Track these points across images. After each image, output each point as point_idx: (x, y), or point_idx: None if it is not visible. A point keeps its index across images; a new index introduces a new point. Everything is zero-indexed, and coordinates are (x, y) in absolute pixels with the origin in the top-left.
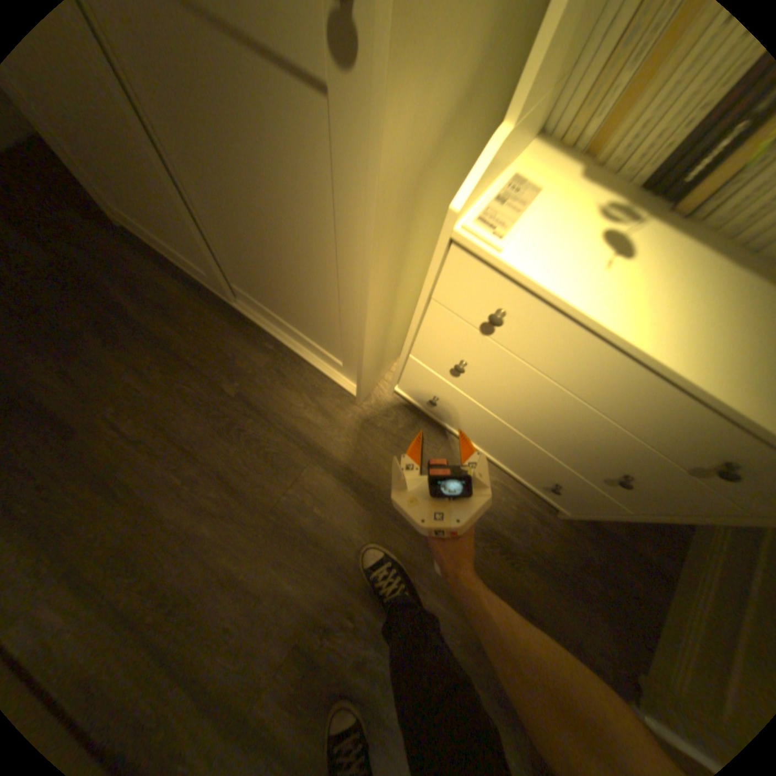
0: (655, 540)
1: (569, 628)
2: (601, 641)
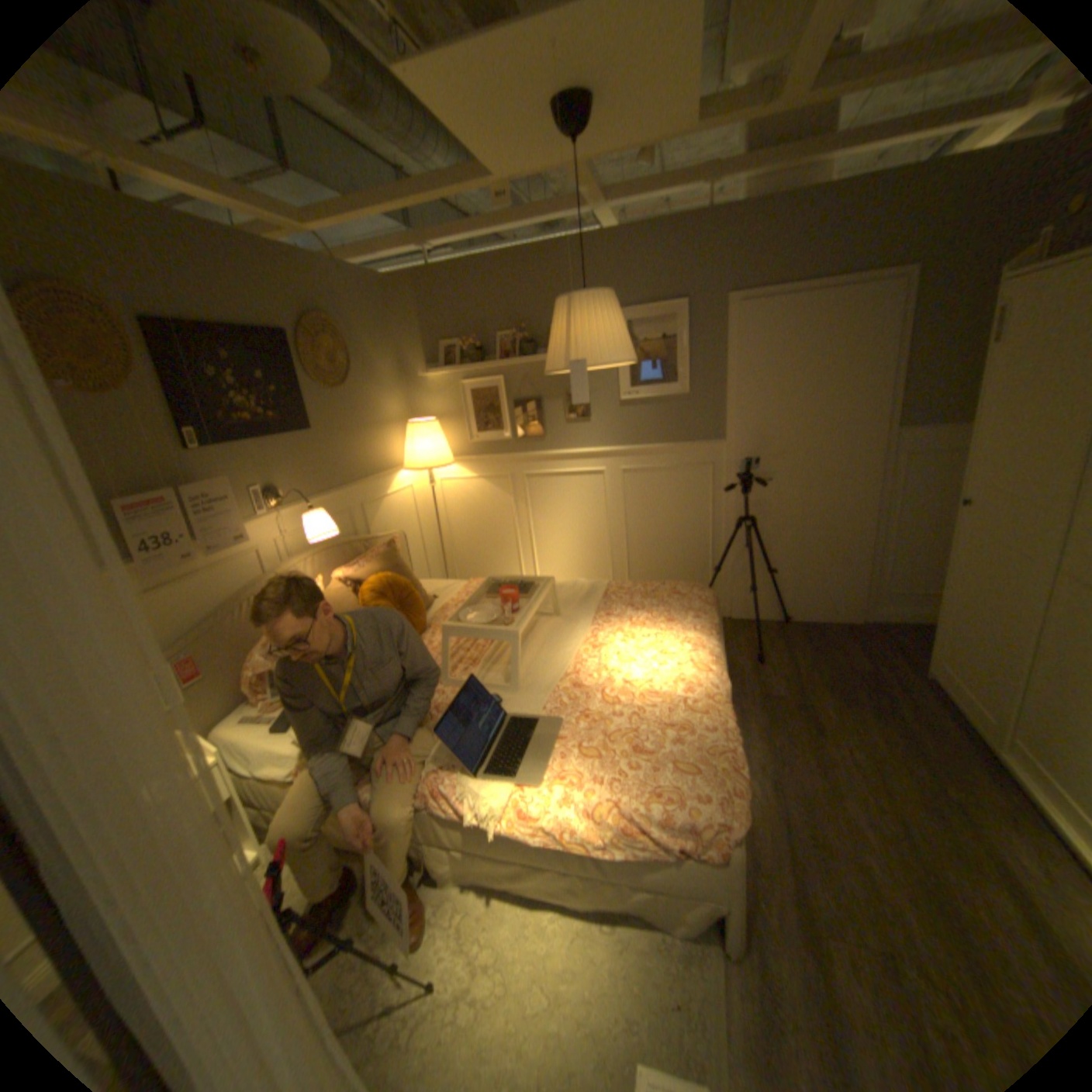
0: None
1: None
2: None
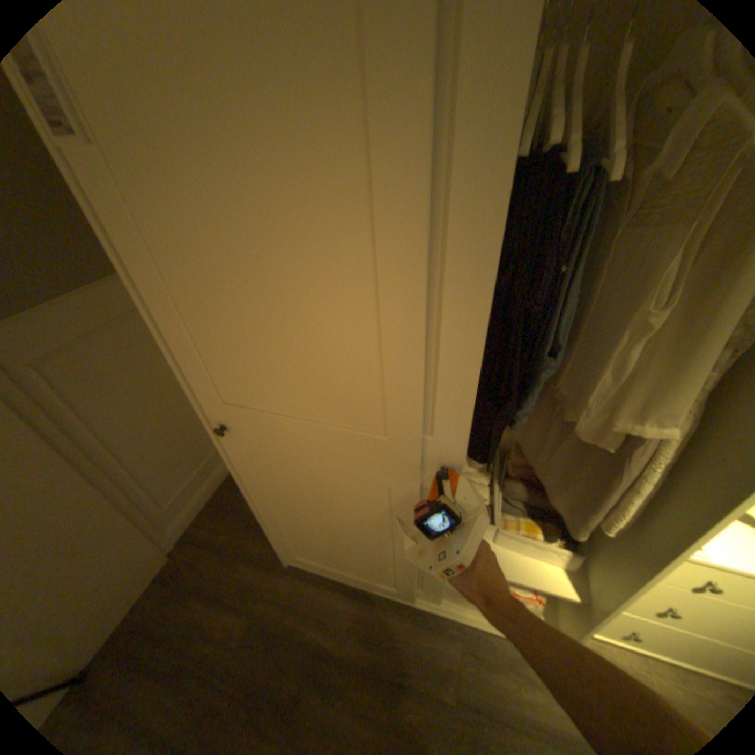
0: None
1: None
2: None
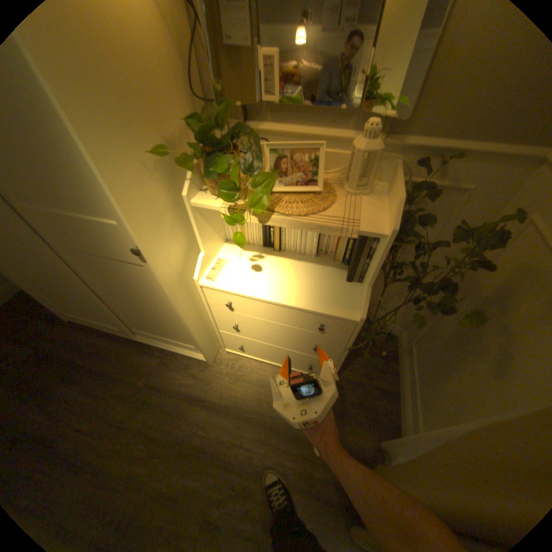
0: (381, 377)
1: (353, 443)
2: (372, 443)
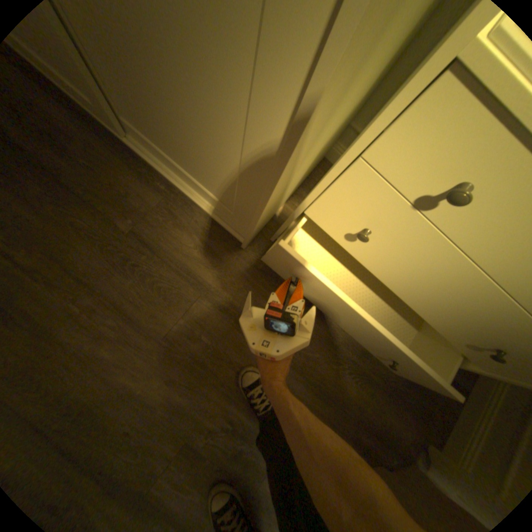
0: None
1: (392, 427)
2: (412, 435)
